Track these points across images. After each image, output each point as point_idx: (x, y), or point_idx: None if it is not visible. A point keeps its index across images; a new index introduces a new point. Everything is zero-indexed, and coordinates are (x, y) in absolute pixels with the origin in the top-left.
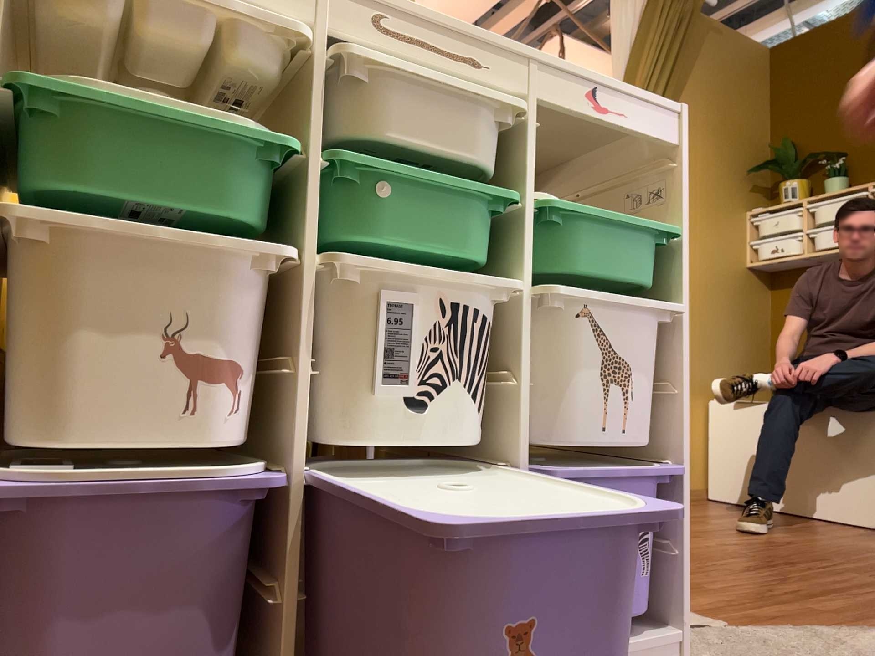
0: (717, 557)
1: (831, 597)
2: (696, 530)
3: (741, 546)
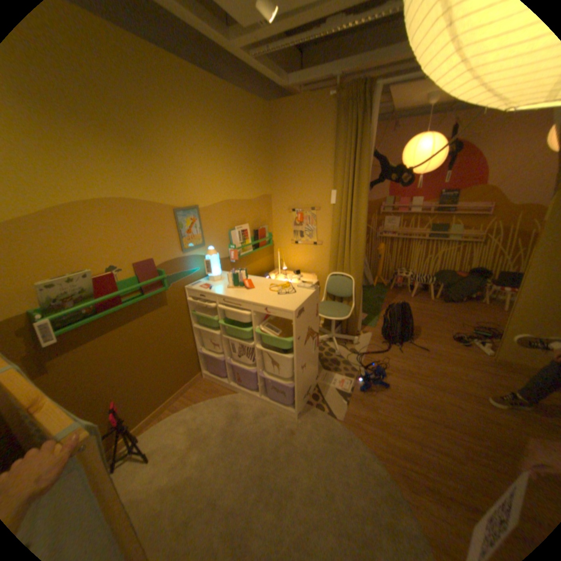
0: (422, 407)
1: (404, 445)
2: (463, 393)
3: (454, 411)
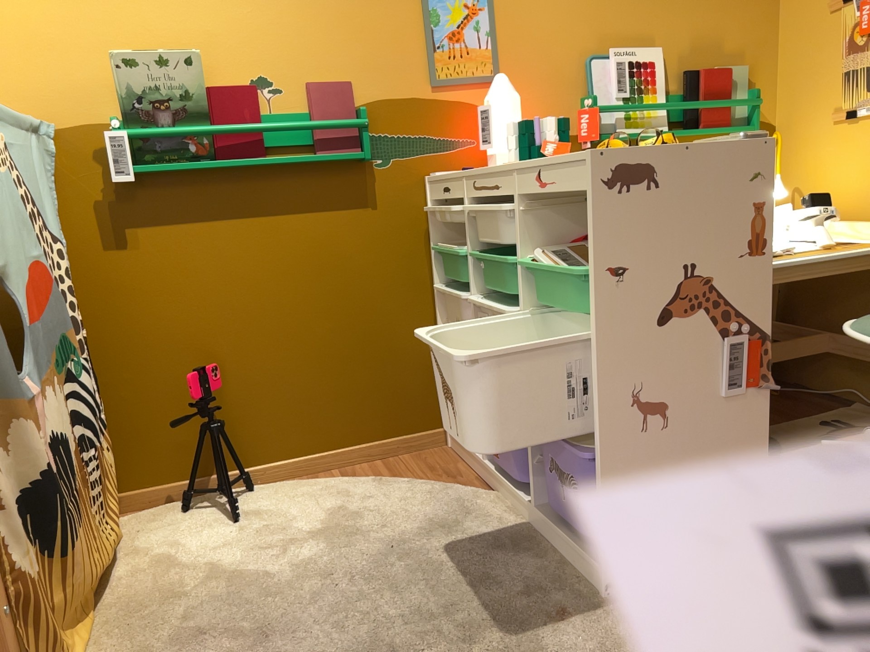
0: None
1: None
2: None
3: None
